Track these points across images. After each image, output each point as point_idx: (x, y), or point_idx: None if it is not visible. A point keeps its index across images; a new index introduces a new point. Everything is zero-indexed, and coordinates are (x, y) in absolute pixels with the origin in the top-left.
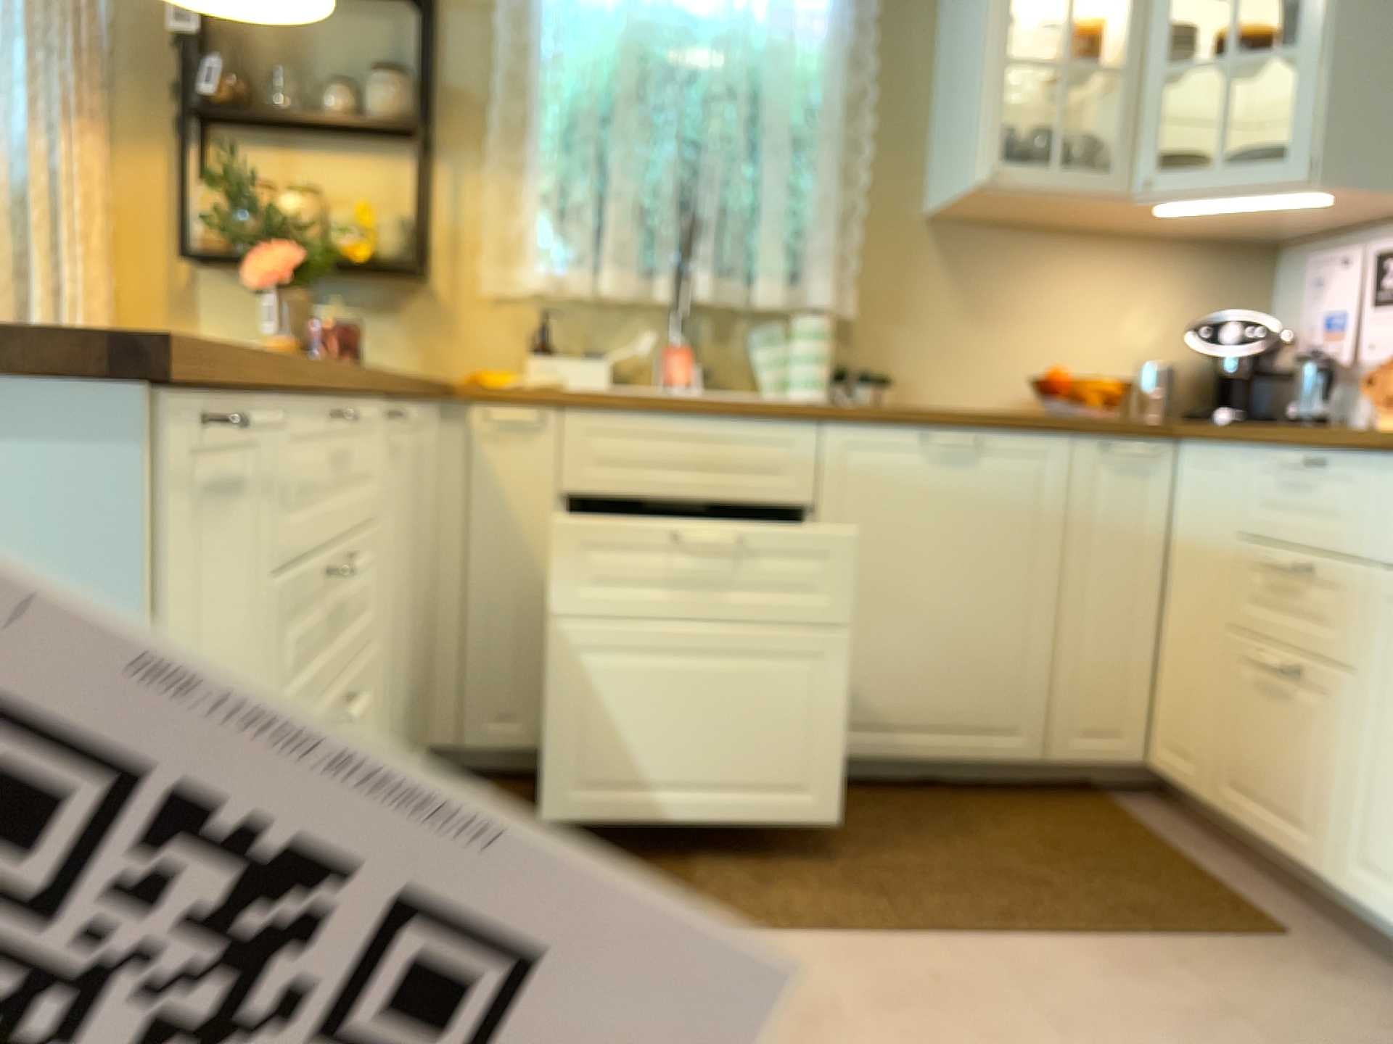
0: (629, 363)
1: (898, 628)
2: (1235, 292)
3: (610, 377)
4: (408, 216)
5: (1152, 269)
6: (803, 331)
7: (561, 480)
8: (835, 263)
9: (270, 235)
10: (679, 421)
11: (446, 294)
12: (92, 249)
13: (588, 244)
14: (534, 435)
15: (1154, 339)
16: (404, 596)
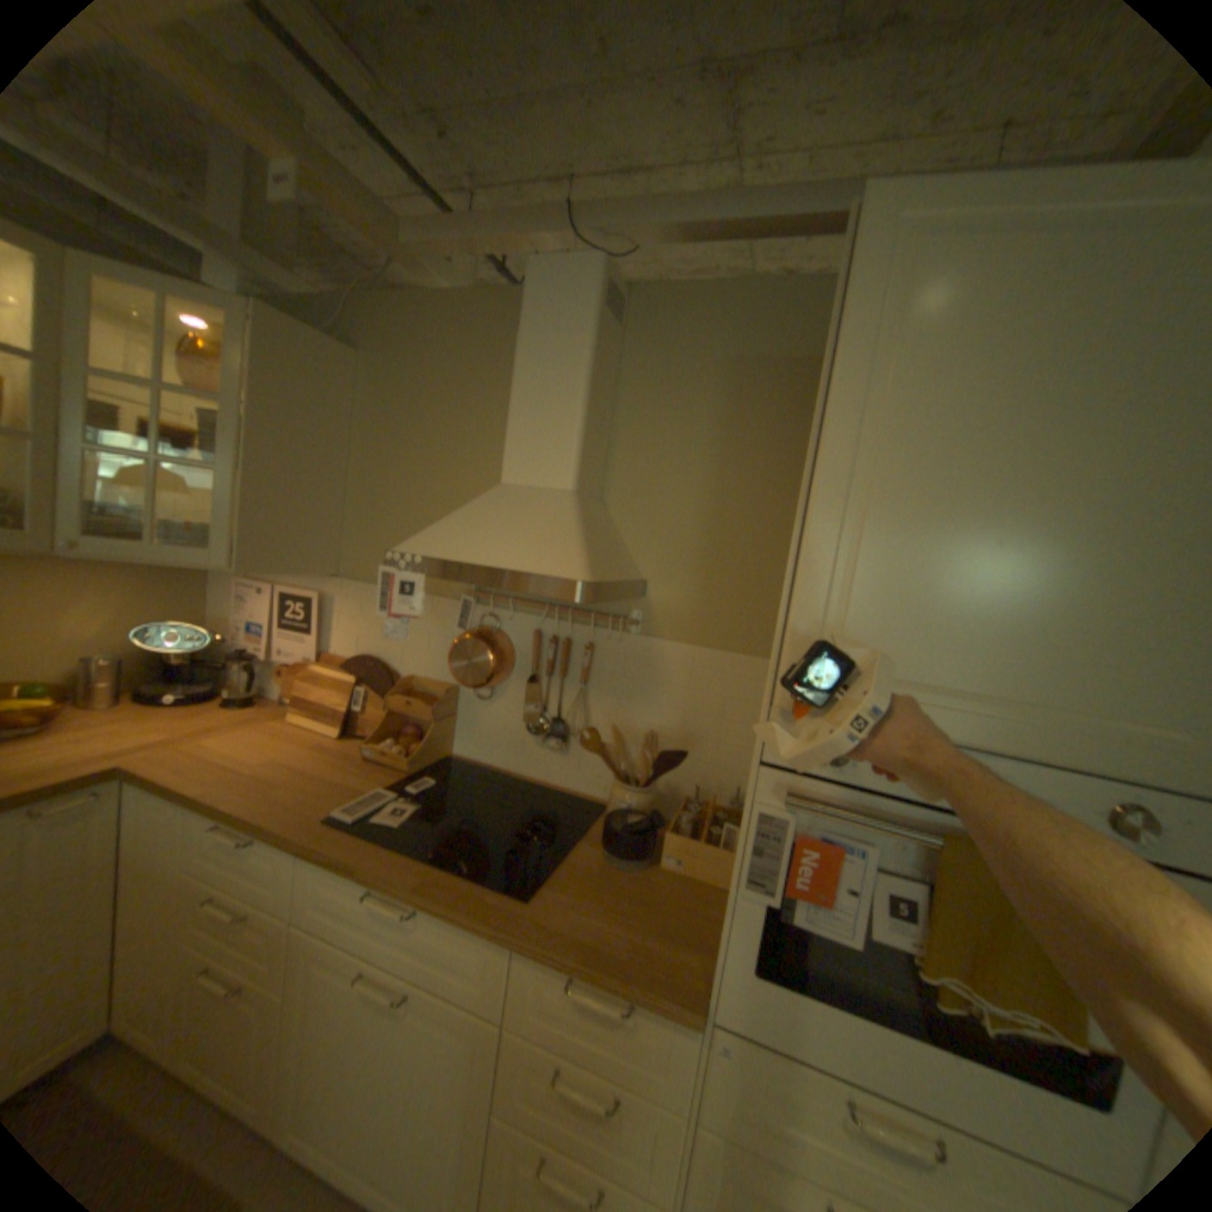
0: None
1: None
2: (173, 590)
3: None
4: None
5: (90, 577)
6: None
7: None
8: None
9: None
10: None
11: None
12: None
13: None
14: None
15: (97, 632)
16: None
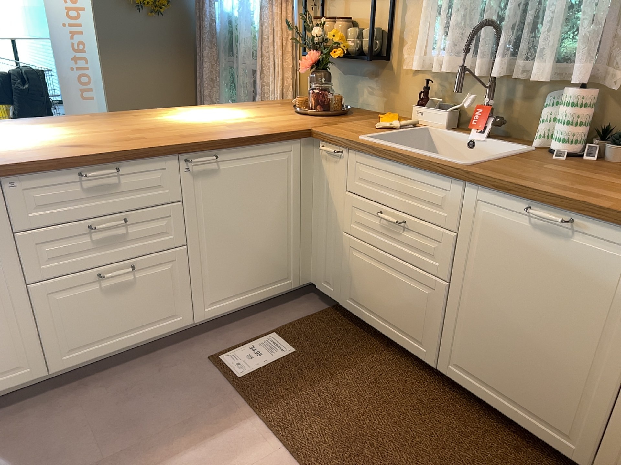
0: (470, 111)
1: (495, 328)
2: None
3: (450, 121)
4: (383, 27)
5: None
6: (561, 102)
7: (348, 184)
8: (616, 45)
9: (312, 47)
10: (393, 165)
11: (394, 69)
12: (285, 52)
13: (446, 41)
14: (339, 159)
15: None
16: (242, 225)
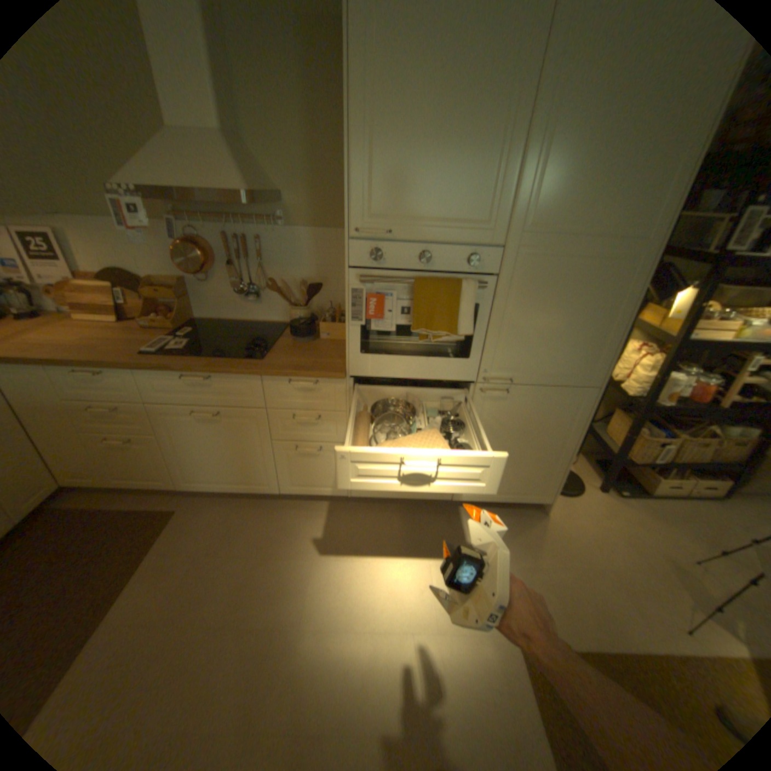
0: None
1: None
2: None
3: None
4: None
5: None
6: None
7: None
8: None
9: None
10: None
11: None
12: None
13: None
14: None
15: None
16: None
